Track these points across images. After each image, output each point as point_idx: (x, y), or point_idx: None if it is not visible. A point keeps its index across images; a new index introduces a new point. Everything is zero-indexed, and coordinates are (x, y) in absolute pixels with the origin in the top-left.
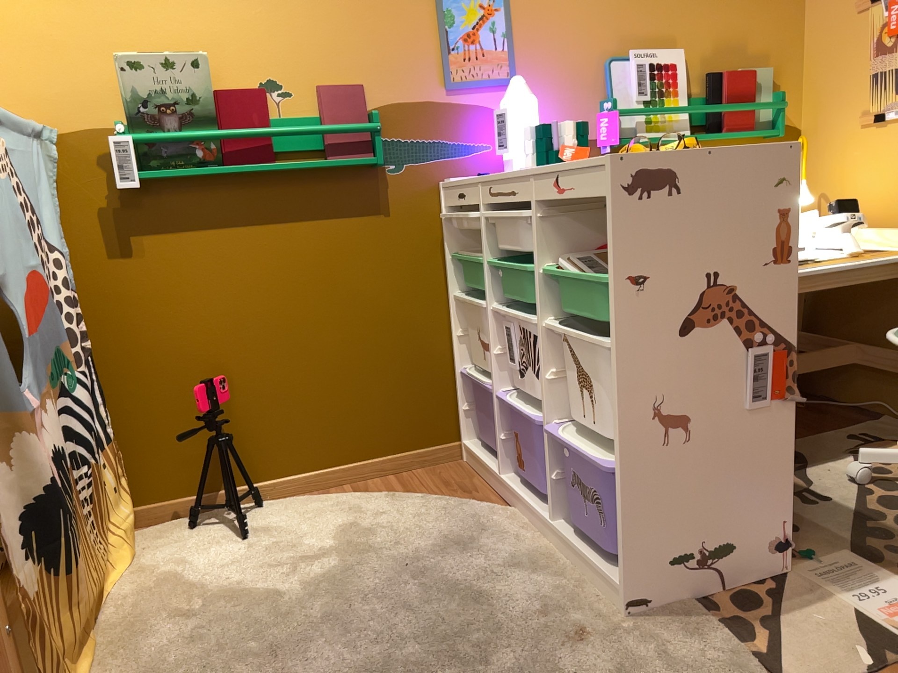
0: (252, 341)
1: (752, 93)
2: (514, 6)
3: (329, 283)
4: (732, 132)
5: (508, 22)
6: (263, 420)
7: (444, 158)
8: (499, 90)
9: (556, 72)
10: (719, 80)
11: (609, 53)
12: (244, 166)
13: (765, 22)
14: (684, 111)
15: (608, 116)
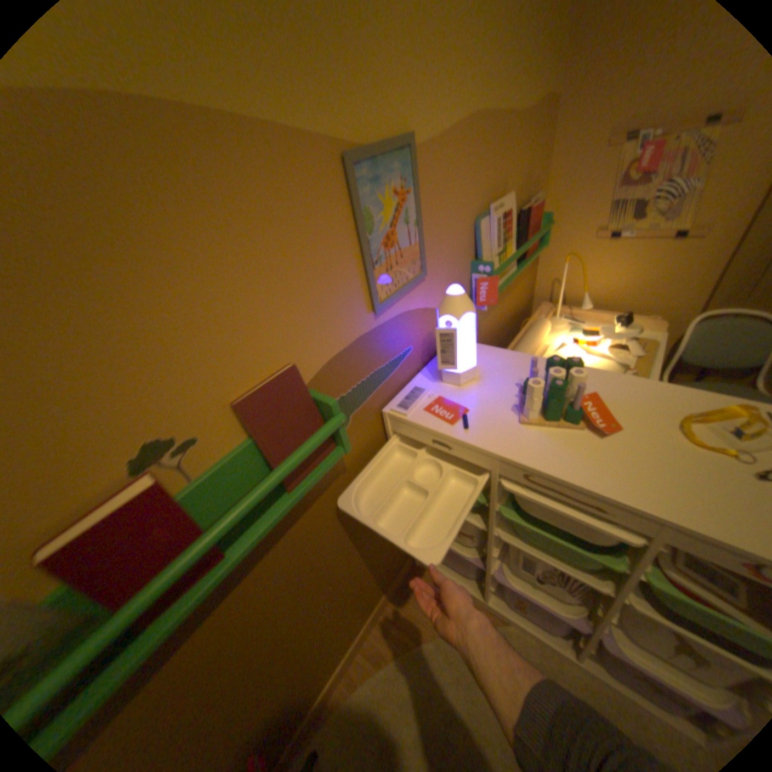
0: (255, 682)
1: (541, 220)
2: (420, 179)
3: (311, 568)
4: (532, 255)
5: (419, 205)
6: (286, 703)
7: (381, 384)
8: (414, 288)
9: (449, 247)
10: (530, 215)
11: (477, 211)
12: (181, 600)
13: (543, 149)
14: (517, 252)
15: (488, 280)
